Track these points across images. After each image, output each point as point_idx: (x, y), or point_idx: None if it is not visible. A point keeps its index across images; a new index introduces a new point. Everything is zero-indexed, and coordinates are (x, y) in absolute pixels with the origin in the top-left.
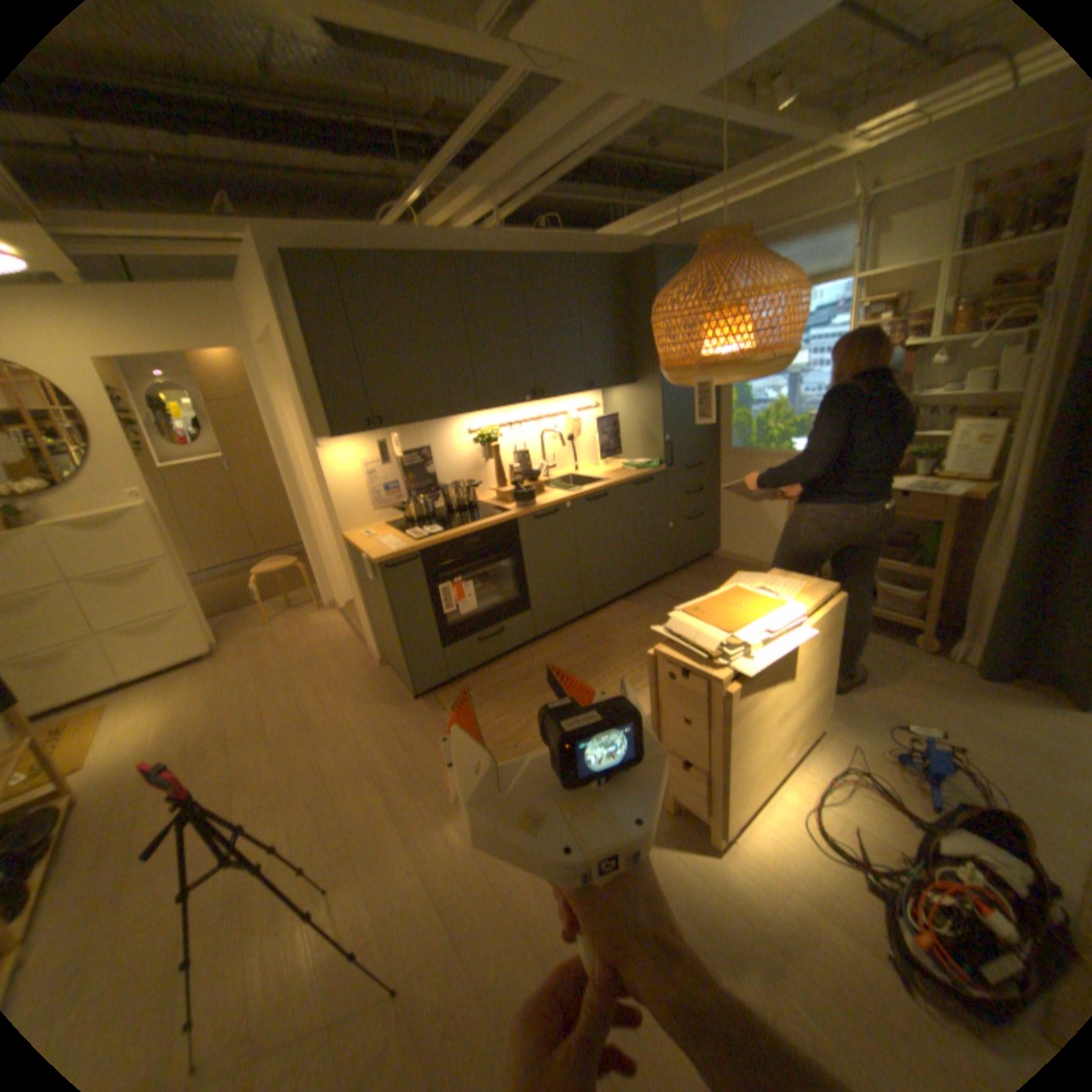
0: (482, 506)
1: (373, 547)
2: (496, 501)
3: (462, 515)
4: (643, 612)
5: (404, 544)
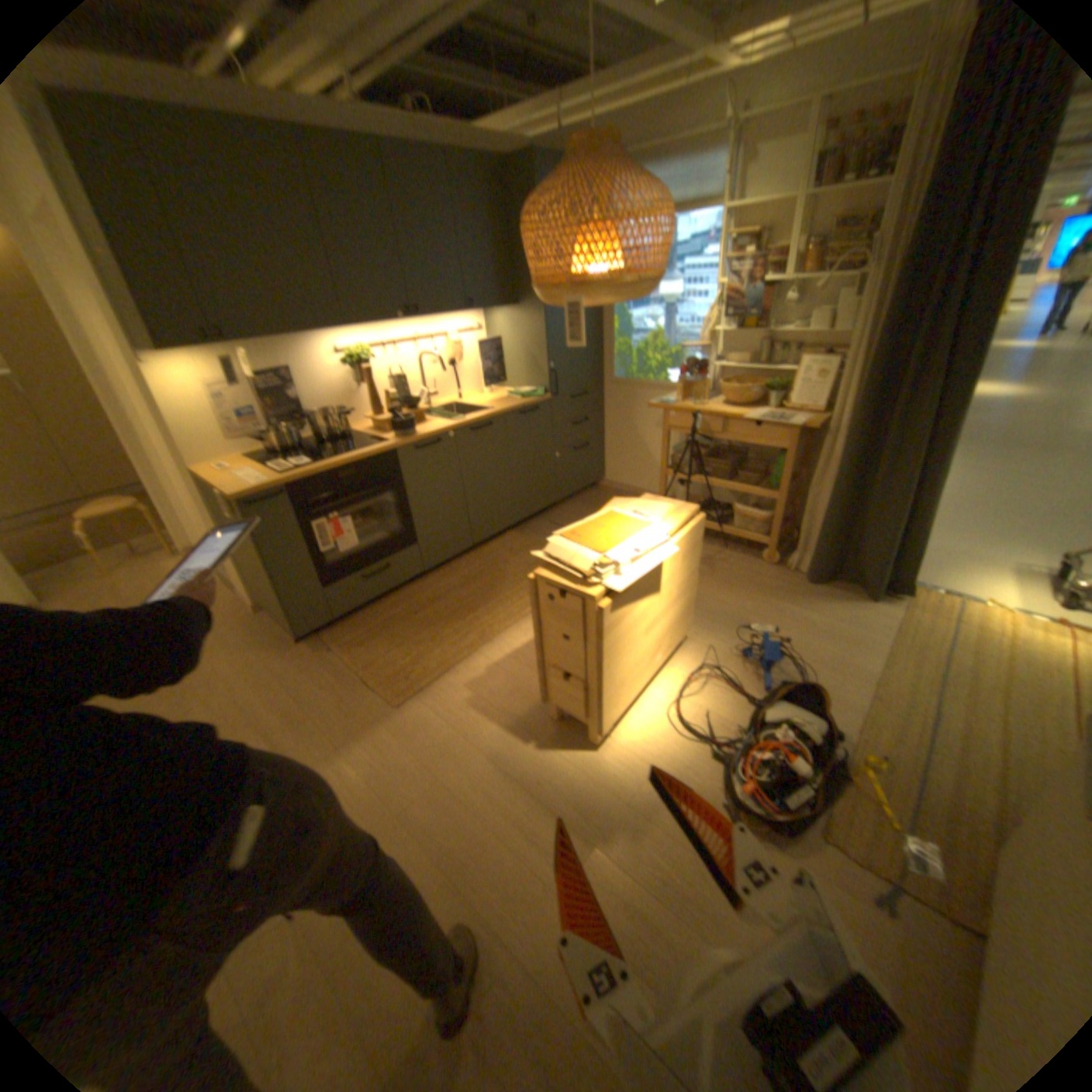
0: (358, 437)
1: (229, 483)
2: (373, 431)
3: (335, 446)
4: (532, 542)
5: (267, 479)
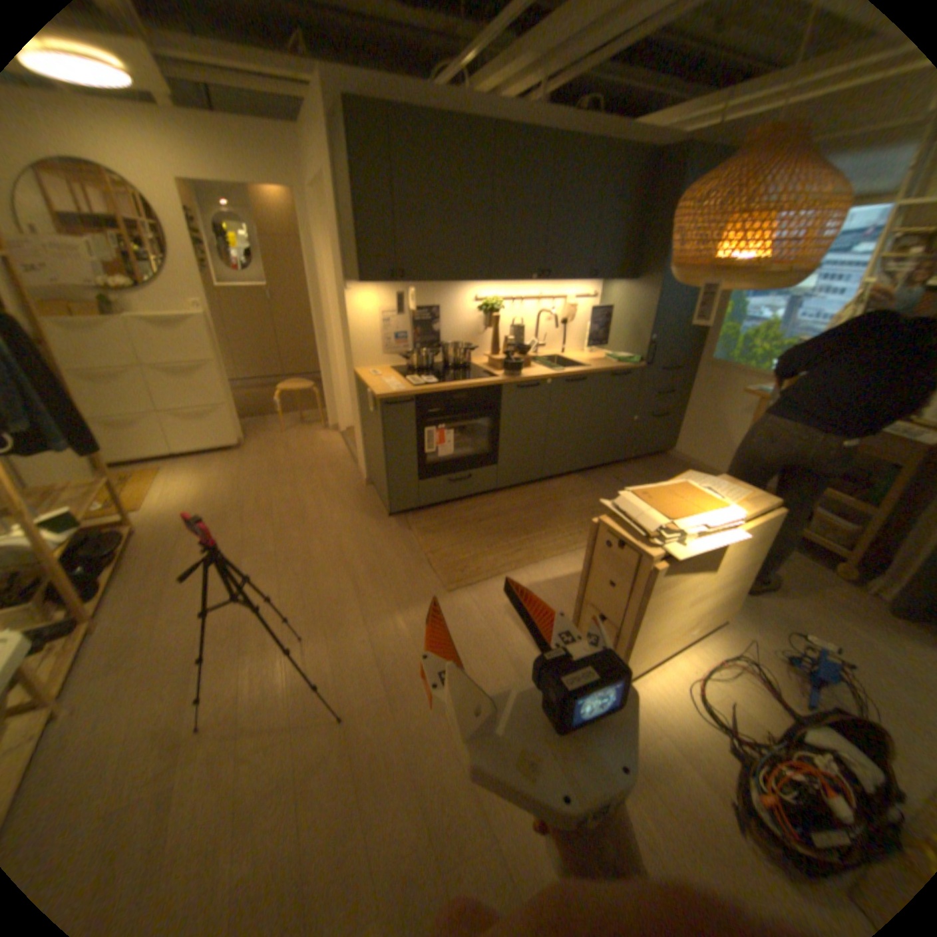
0: (474, 368)
1: (378, 384)
2: (487, 365)
3: (456, 372)
4: (593, 488)
5: (404, 387)
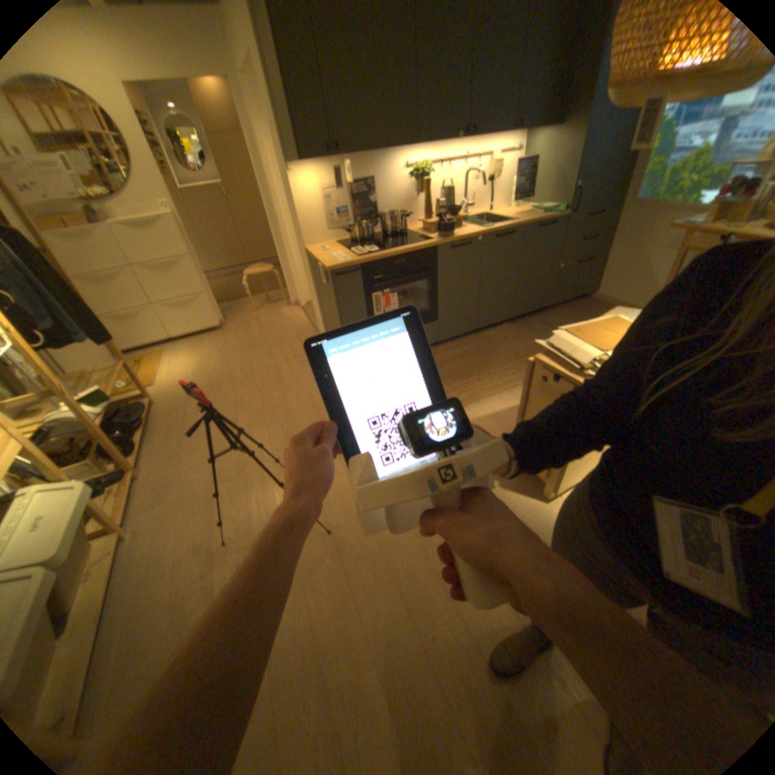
0: (410, 234)
1: (326, 258)
2: (421, 230)
3: (394, 239)
4: (522, 334)
5: (349, 258)
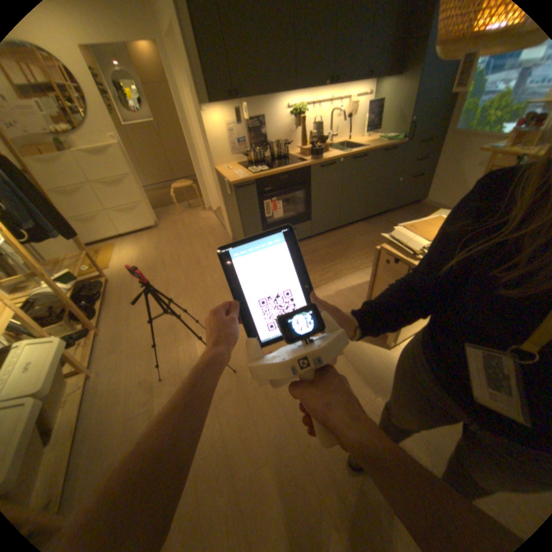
0: (291, 157)
1: (230, 175)
2: (299, 154)
3: (279, 161)
4: (372, 229)
5: (247, 175)
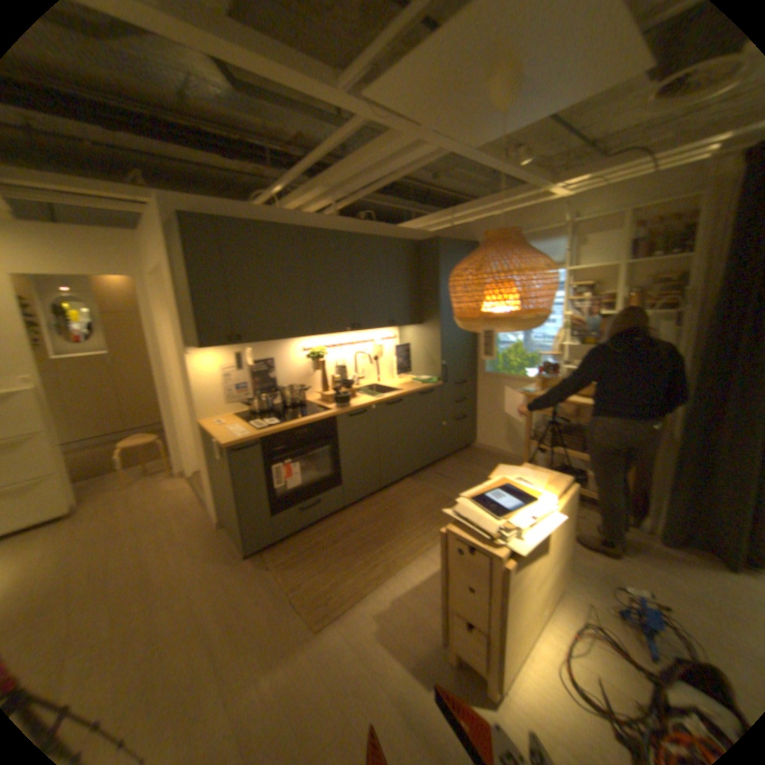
0: (309, 404)
1: (221, 433)
2: (319, 400)
3: (293, 410)
4: (424, 488)
5: (247, 432)
